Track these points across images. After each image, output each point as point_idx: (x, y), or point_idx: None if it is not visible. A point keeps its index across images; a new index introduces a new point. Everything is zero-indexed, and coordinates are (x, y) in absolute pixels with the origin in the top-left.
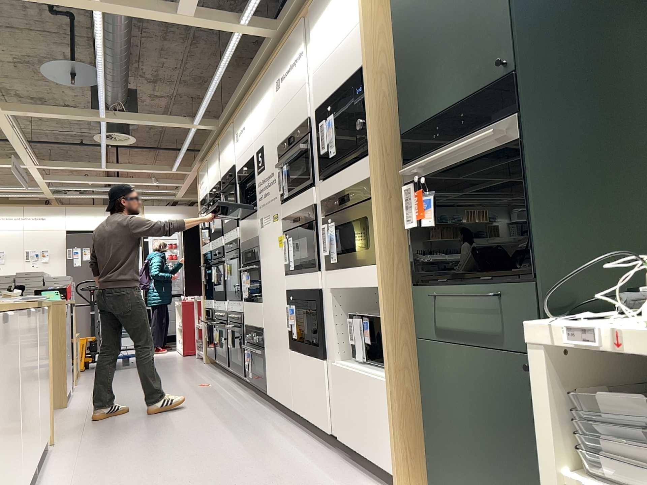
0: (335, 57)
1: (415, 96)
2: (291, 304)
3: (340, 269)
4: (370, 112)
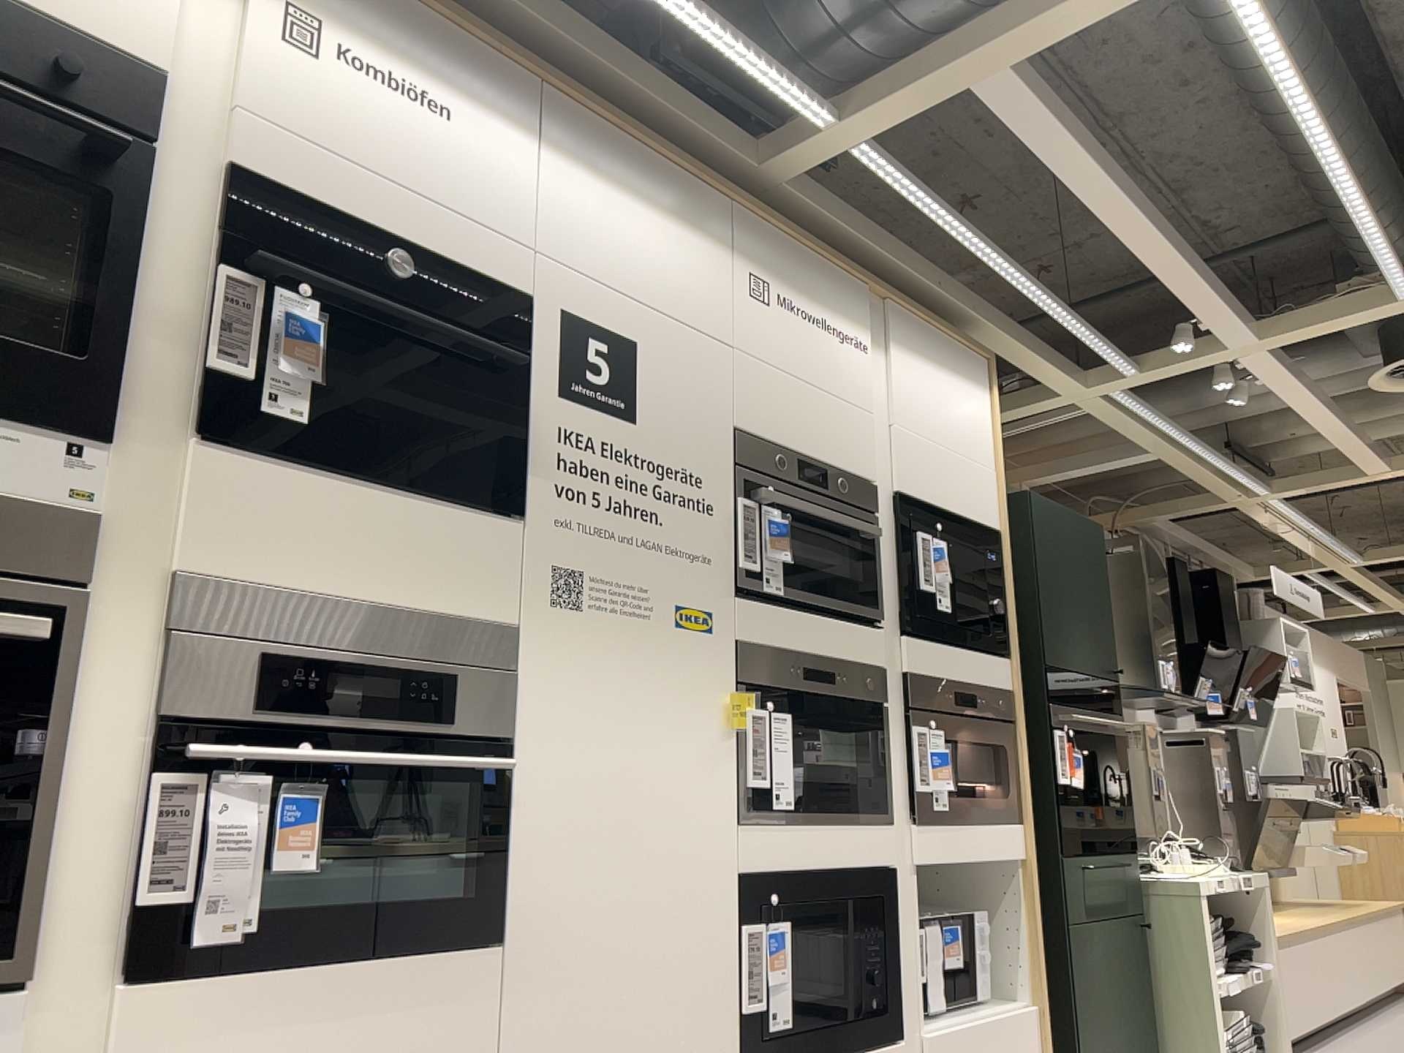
0: (949, 459)
1: (1054, 631)
2: (762, 917)
3: (948, 823)
4: (1008, 601)
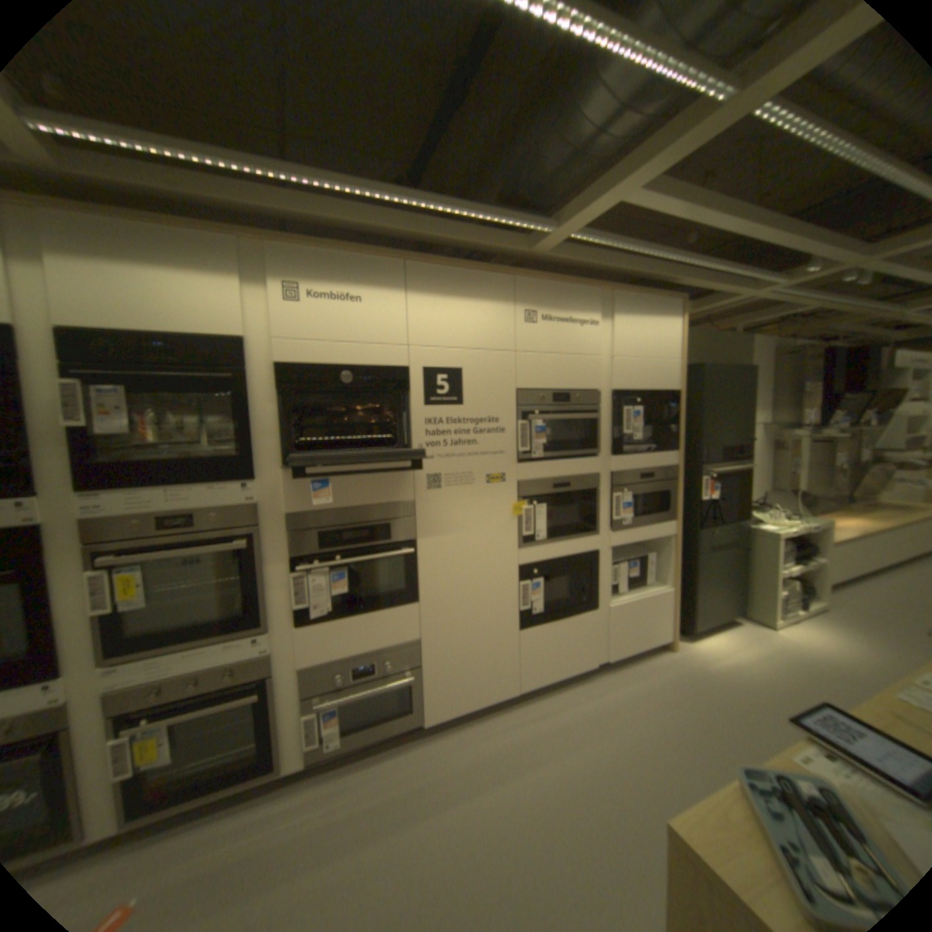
0: (648, 364)
1: (711, 431)
2: (528, 578)
3: (630, 529)
4: (680, 425)
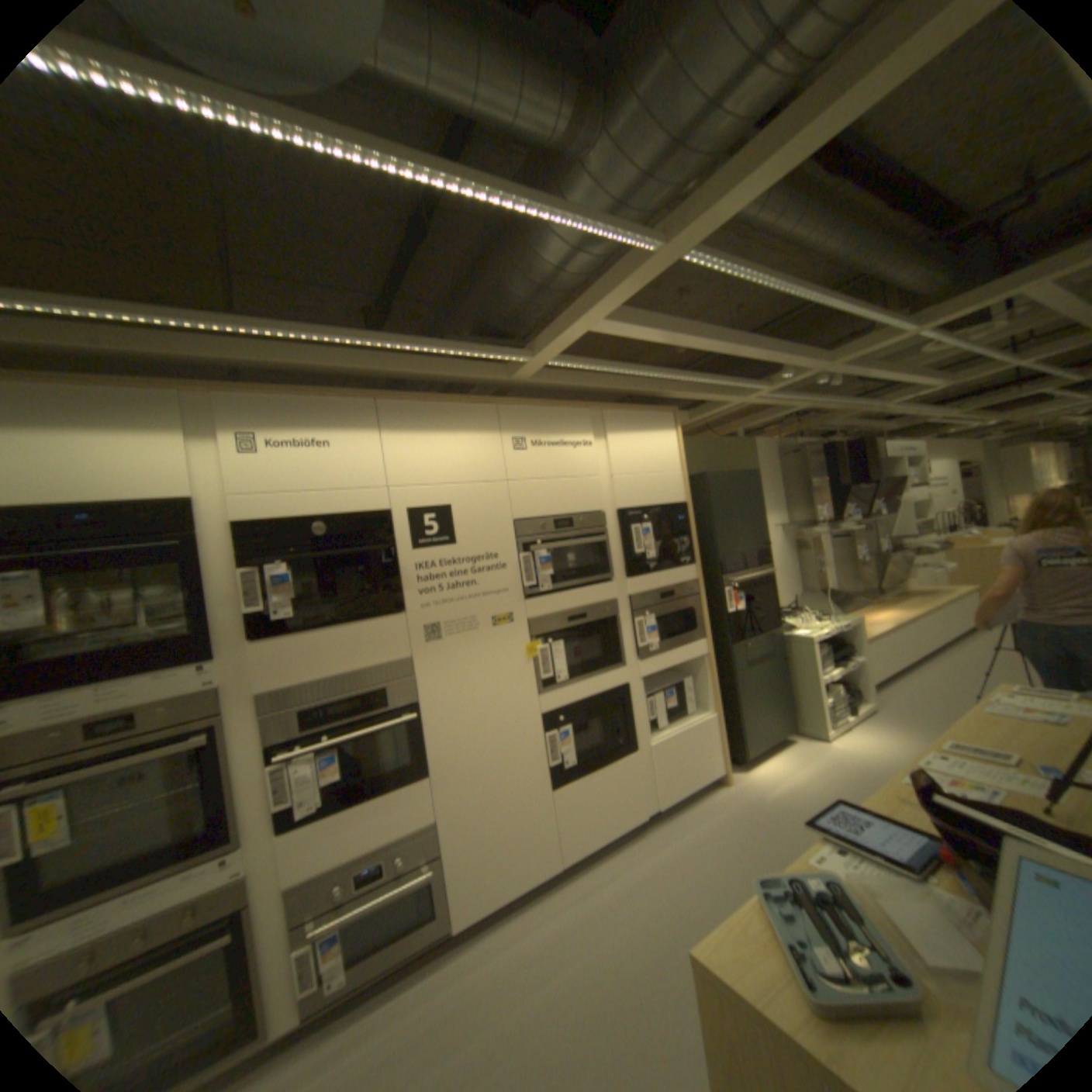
0: (649, 479)
1: (725, 540)
2: (555, 728)
3: (658, 655)
4: (693, 537)
